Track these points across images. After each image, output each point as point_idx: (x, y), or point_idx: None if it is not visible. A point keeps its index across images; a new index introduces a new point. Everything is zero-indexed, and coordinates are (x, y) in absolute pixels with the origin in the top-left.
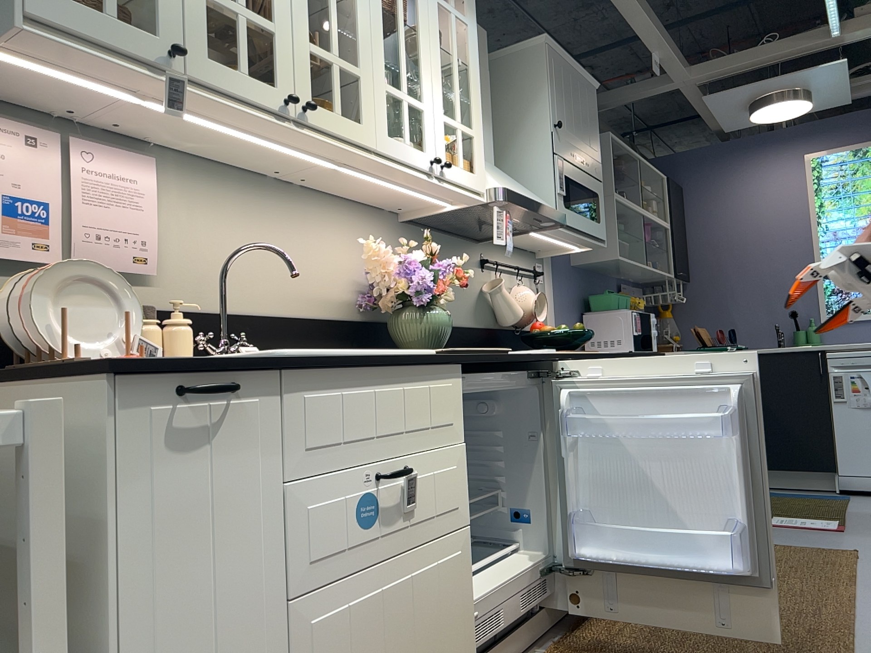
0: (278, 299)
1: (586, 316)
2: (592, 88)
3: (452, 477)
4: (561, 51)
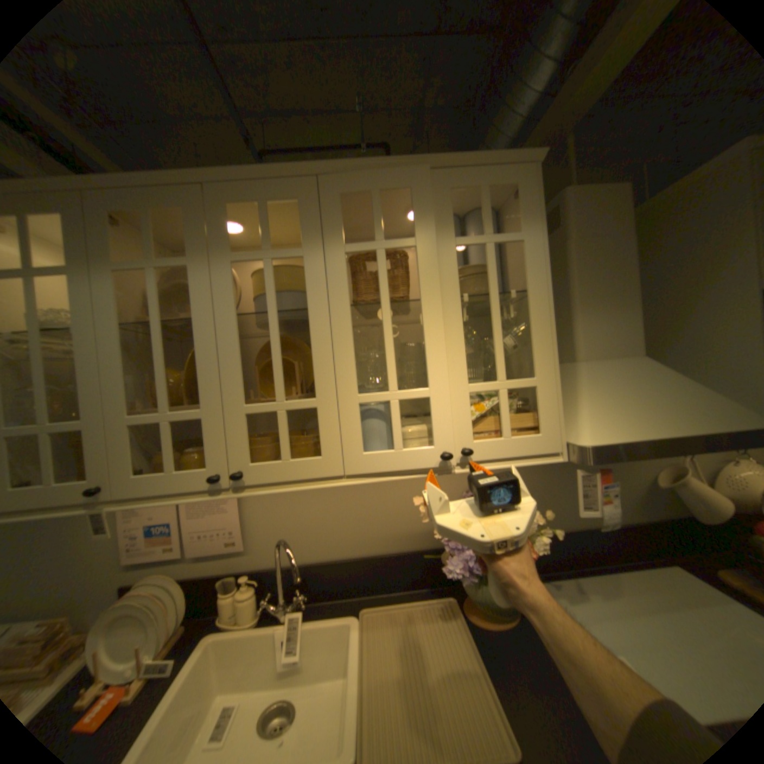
0: (354, 544)
1: None
2: None
3: None
4: None
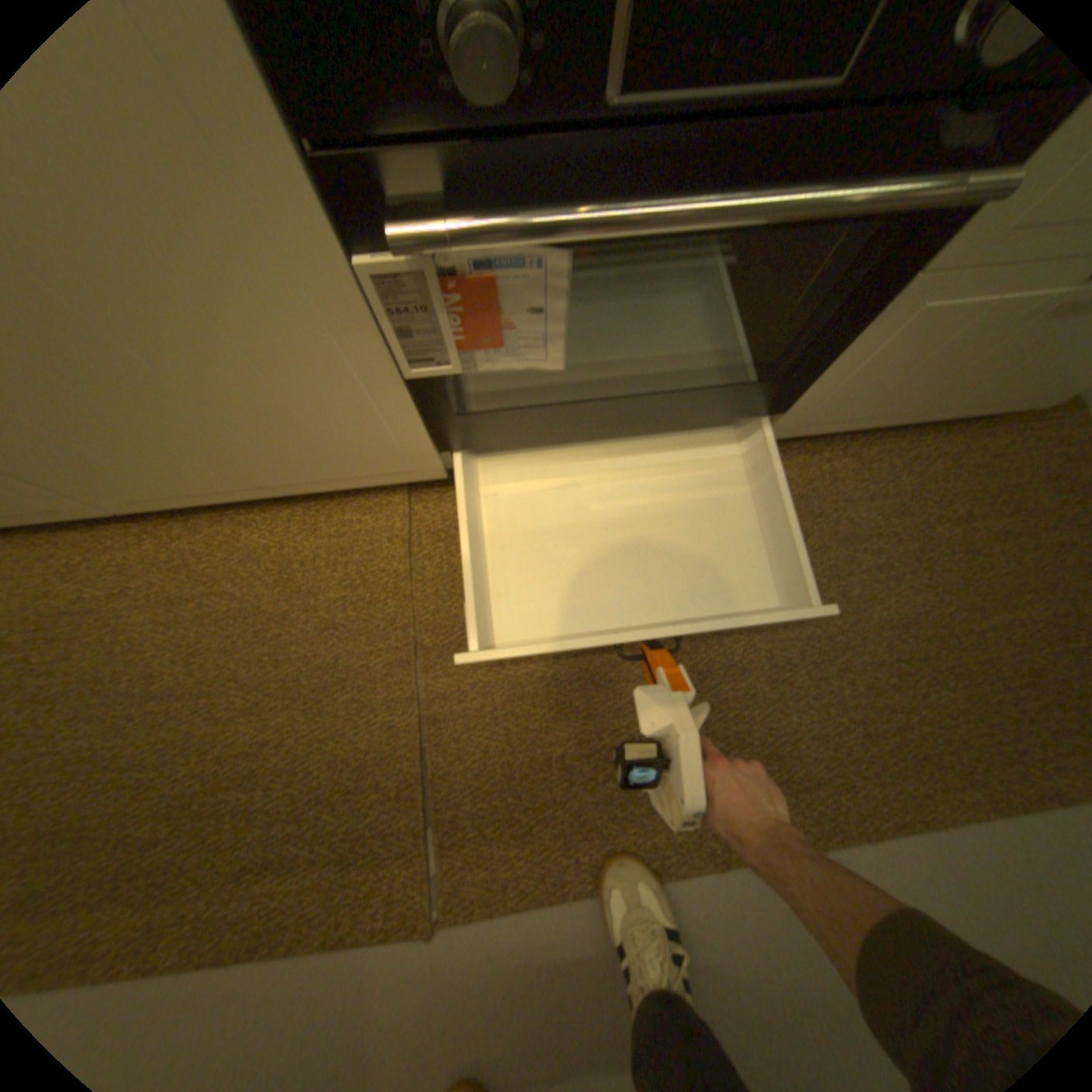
0: None
1: None
2: None
3: None
4: None
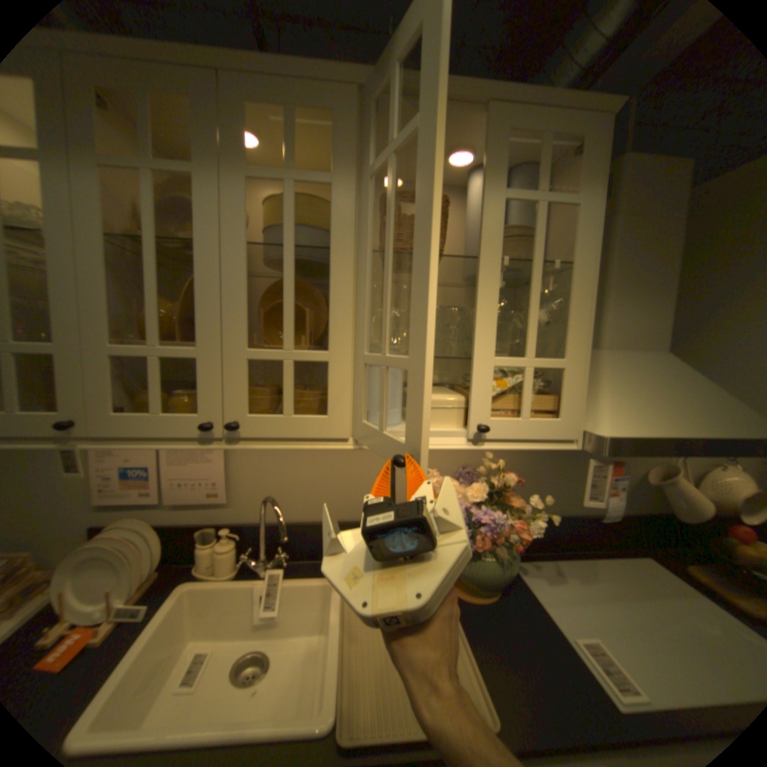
0: (341, 507)
1: None
2: None
3: None
4: None
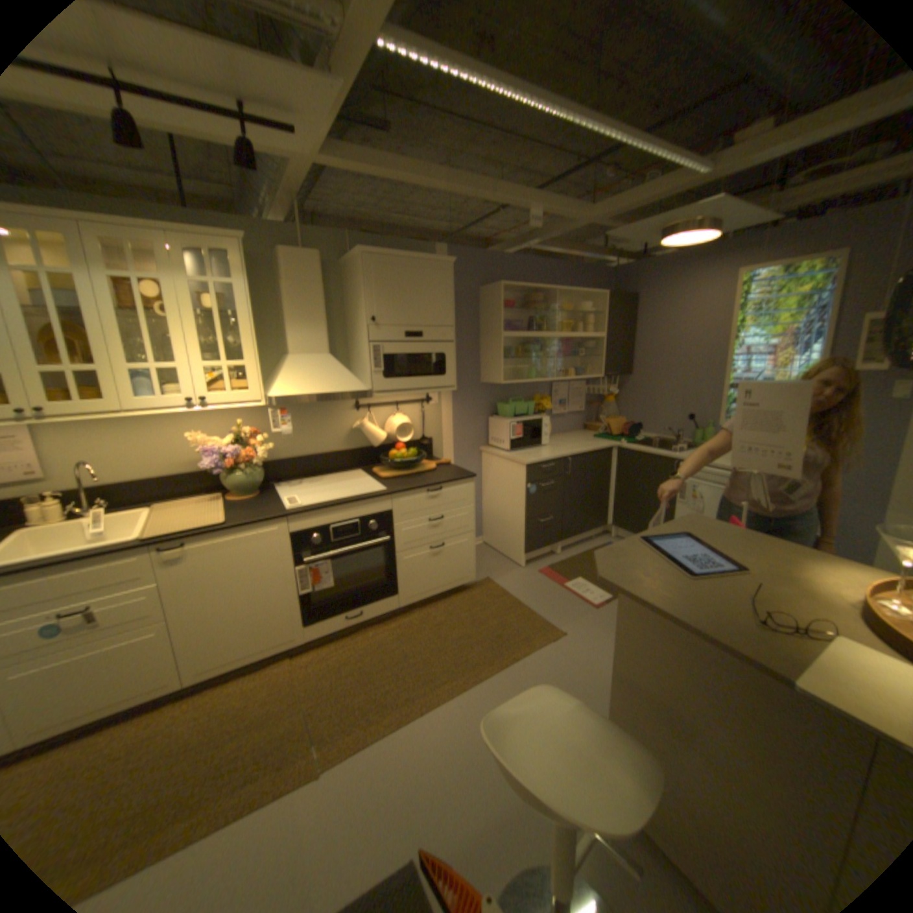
0: (145, 470)
1: (494, 417)
2: (441, 265)
3: (141, 603)
4: (384, 252)
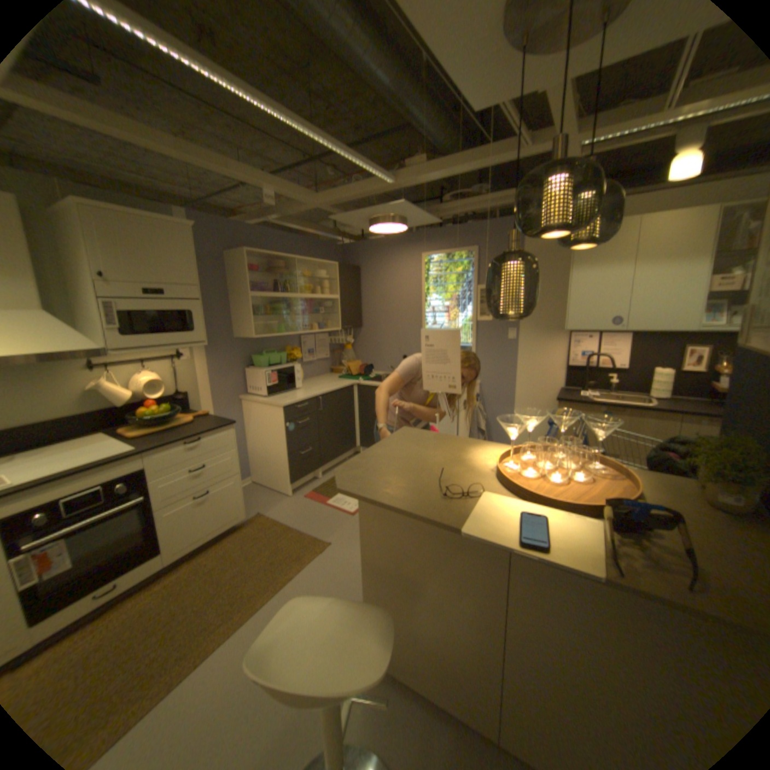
0: None
1: (251, 367)
2: (179, 227)
3: None
4: (108, 206)
